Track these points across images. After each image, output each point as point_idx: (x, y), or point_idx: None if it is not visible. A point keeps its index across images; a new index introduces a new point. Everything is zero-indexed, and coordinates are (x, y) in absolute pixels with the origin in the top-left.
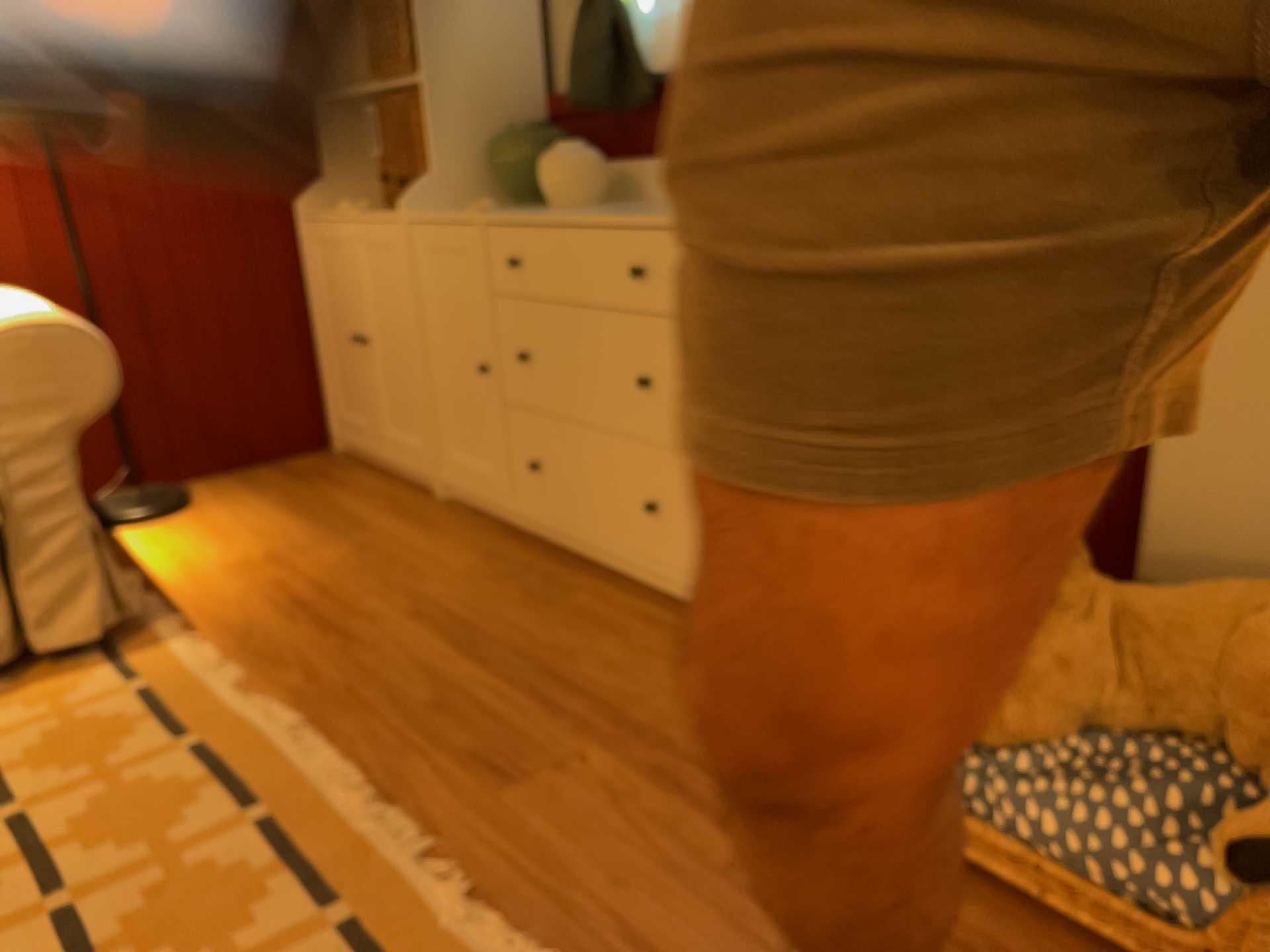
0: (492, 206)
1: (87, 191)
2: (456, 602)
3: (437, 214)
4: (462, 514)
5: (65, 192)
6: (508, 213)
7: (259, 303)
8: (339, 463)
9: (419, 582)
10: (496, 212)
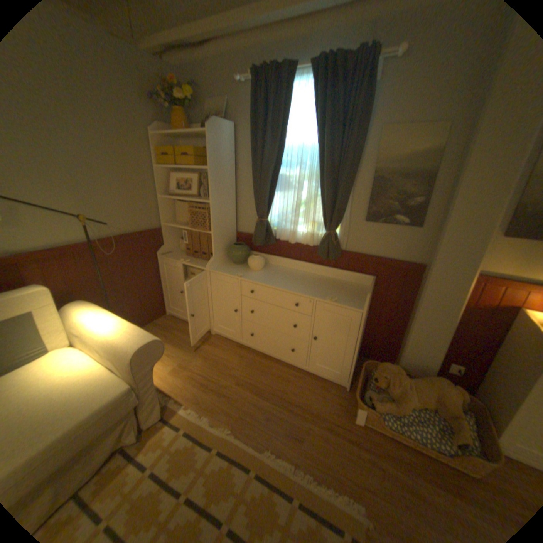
0: (243, 275)
1: (98, 260)
2: (245, 377)
3: (219, 270)
4: (223, 340)
5: (91, 262)
6: (247, 276)
7: (147, 281)
8: (172, 321)
9: (230, 371)
10: (242, 275)
